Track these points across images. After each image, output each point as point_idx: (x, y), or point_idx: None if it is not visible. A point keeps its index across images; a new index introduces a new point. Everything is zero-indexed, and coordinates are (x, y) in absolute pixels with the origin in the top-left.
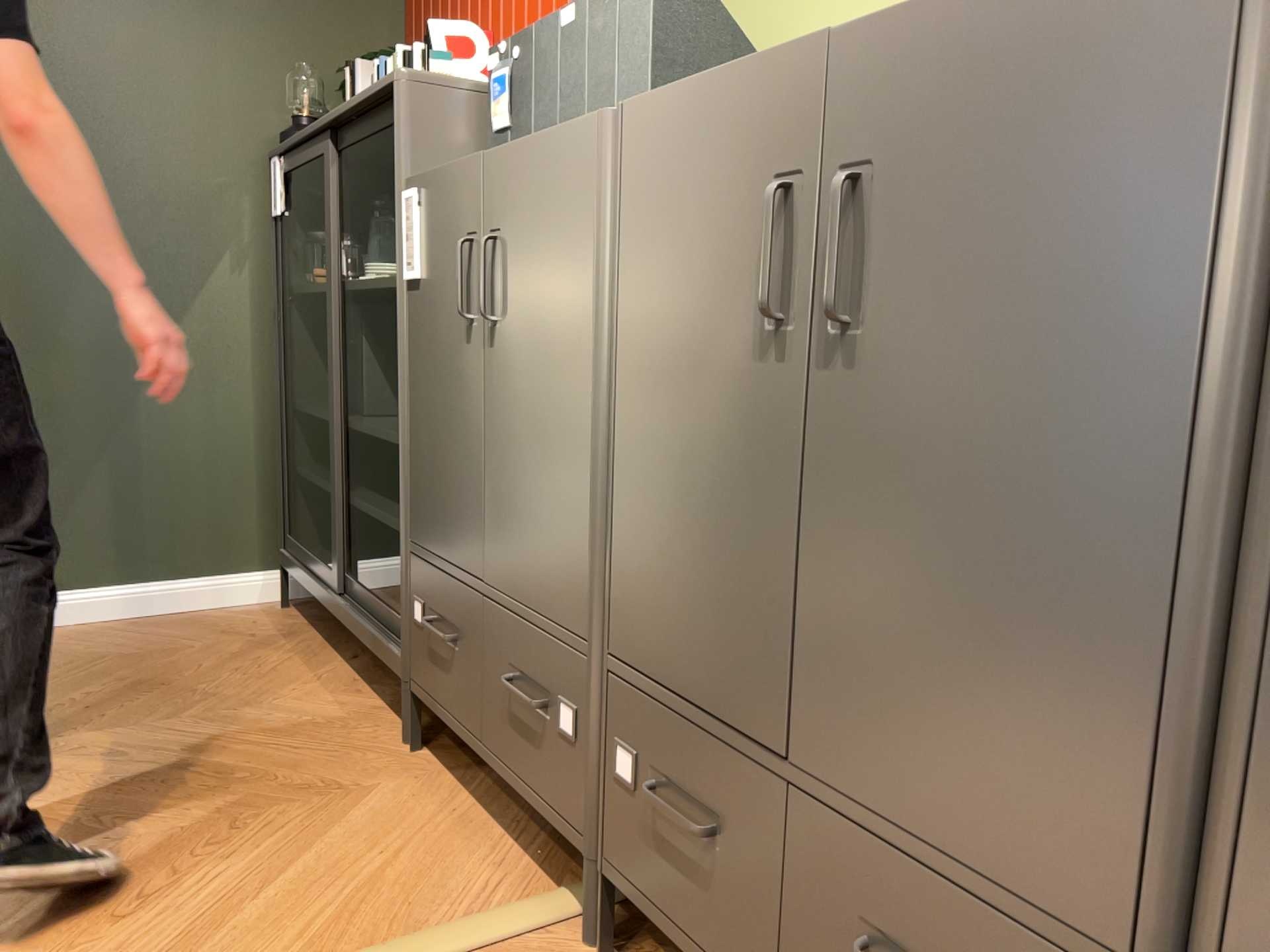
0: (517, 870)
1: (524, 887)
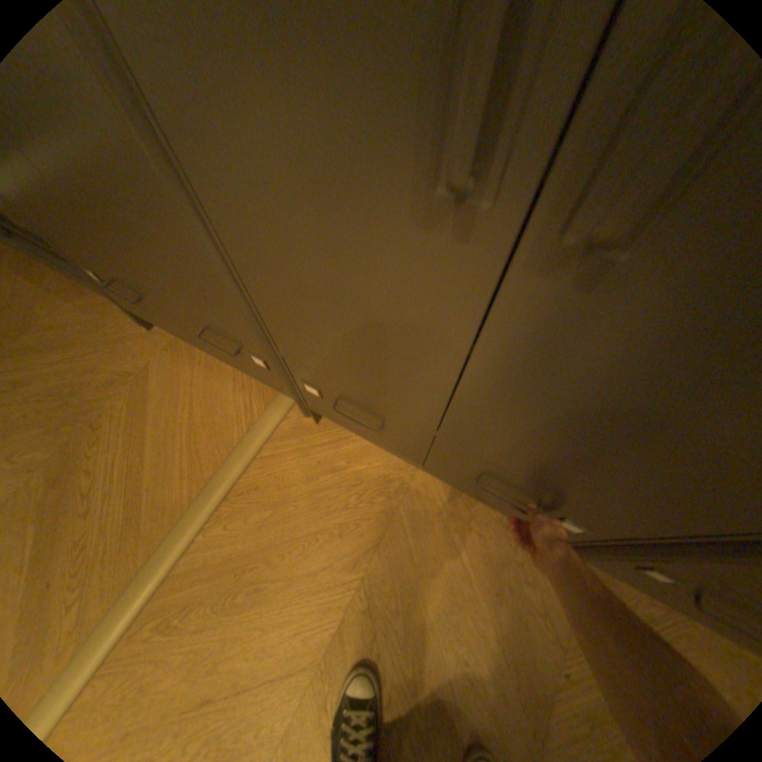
0: (252, 388)
1: (261, 396)
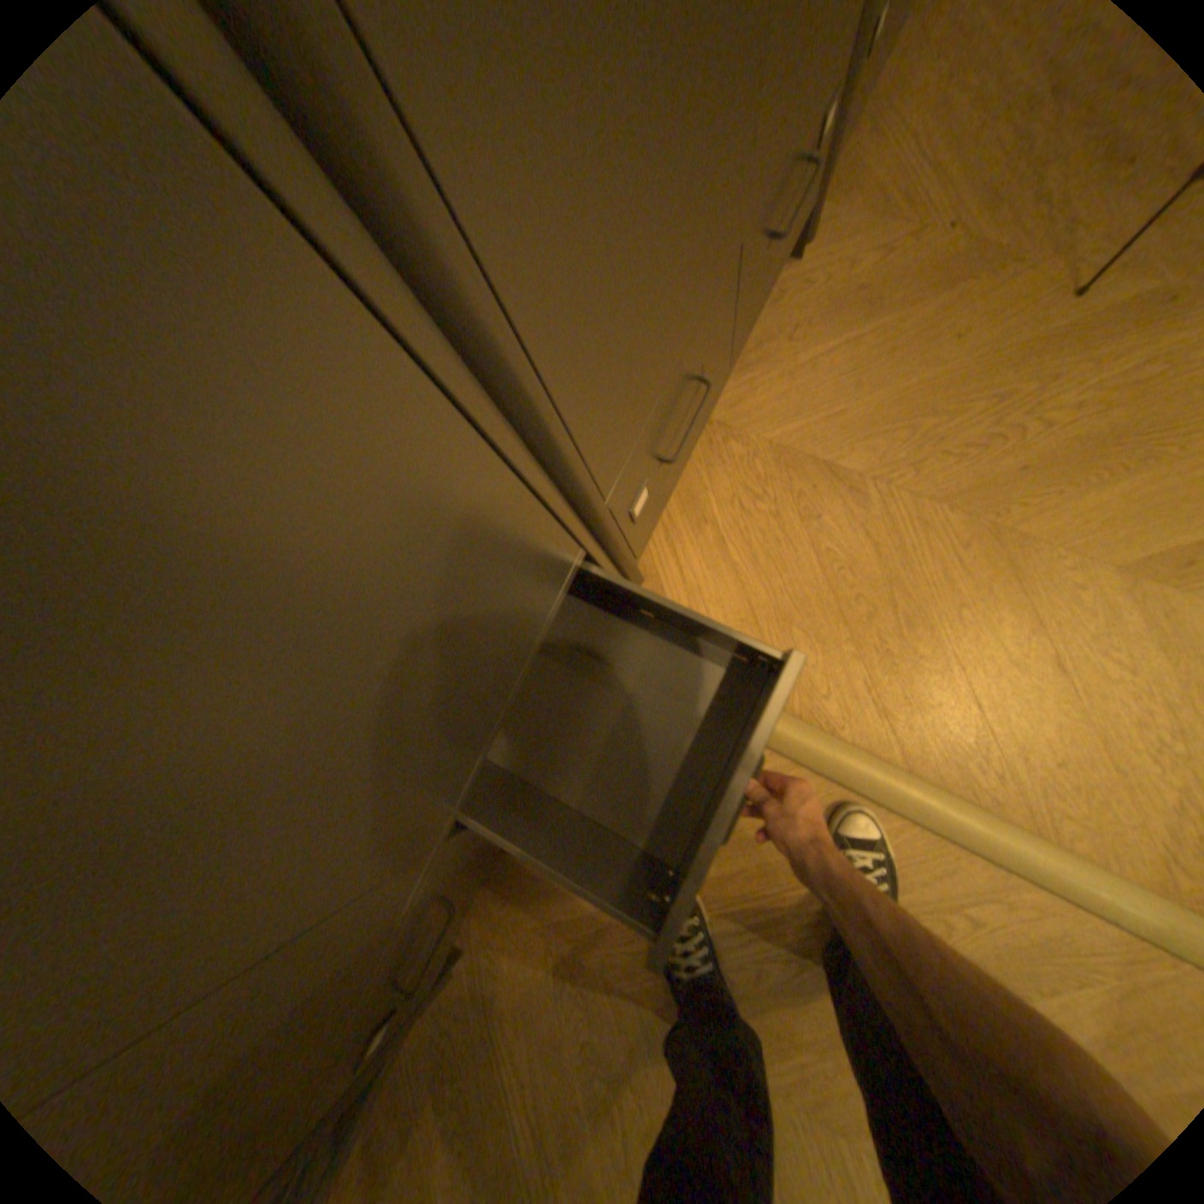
0: None
1: None
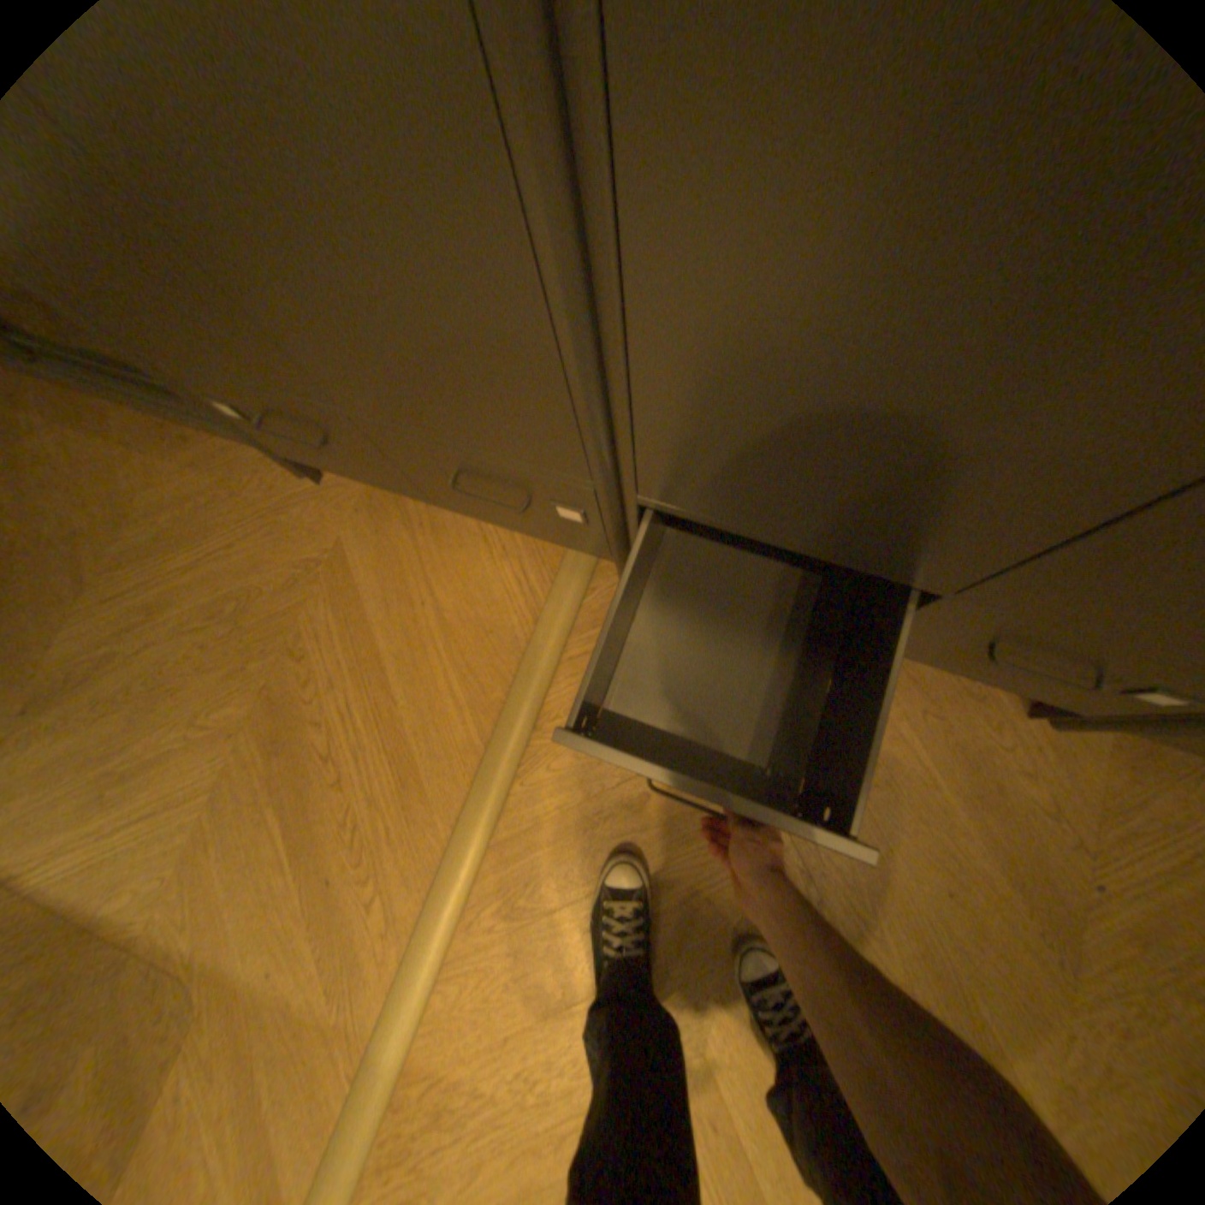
0: (520, 550)
1: (539, 561)
